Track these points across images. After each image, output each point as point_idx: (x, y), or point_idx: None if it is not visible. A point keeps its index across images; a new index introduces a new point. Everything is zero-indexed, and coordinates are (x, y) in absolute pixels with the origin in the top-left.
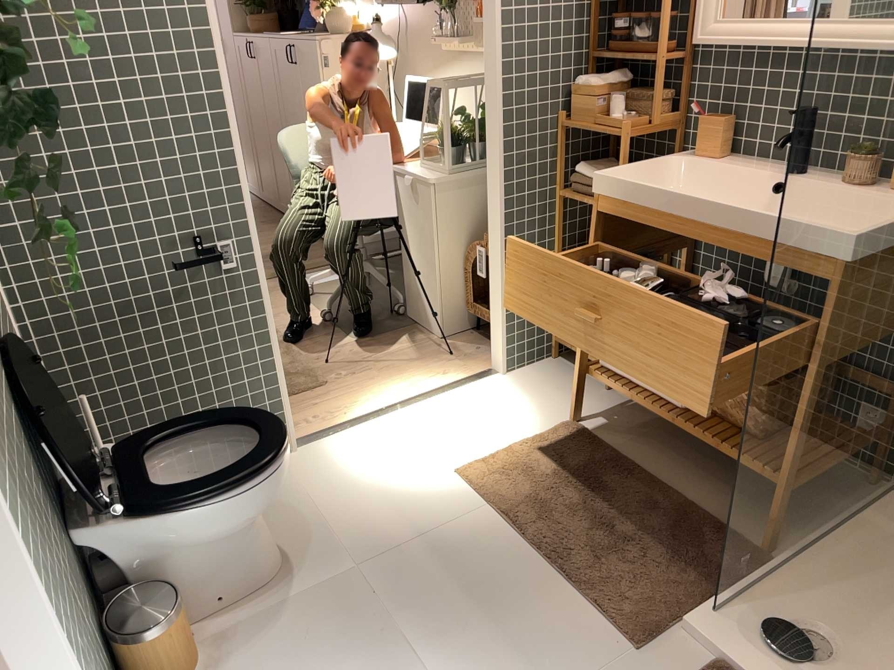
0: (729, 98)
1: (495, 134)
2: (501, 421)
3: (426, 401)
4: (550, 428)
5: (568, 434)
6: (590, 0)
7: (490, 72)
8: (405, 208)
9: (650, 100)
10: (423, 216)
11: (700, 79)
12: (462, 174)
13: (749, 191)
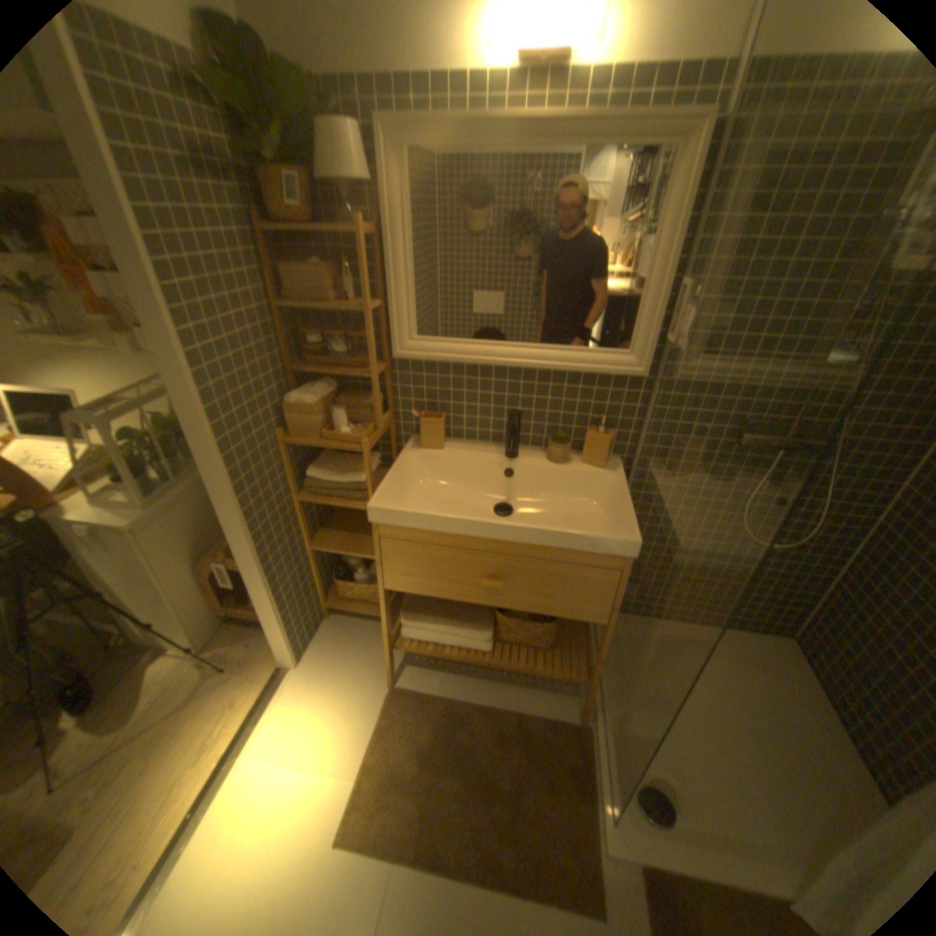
0: (433, 393)
1: (219, 479)
2: (329, 729)
3: (233, 760)
4: (377, 708)
5: (396, 704)
6: (270, 309)
7: (186, 416)
8: (82, 552)
9: (357, 398)
10: (120, 558)
11: (401, 378)
12: (158, 499)
13: (478, 470)
